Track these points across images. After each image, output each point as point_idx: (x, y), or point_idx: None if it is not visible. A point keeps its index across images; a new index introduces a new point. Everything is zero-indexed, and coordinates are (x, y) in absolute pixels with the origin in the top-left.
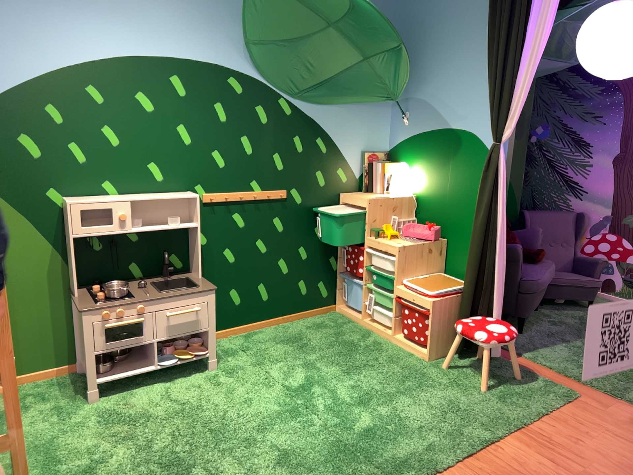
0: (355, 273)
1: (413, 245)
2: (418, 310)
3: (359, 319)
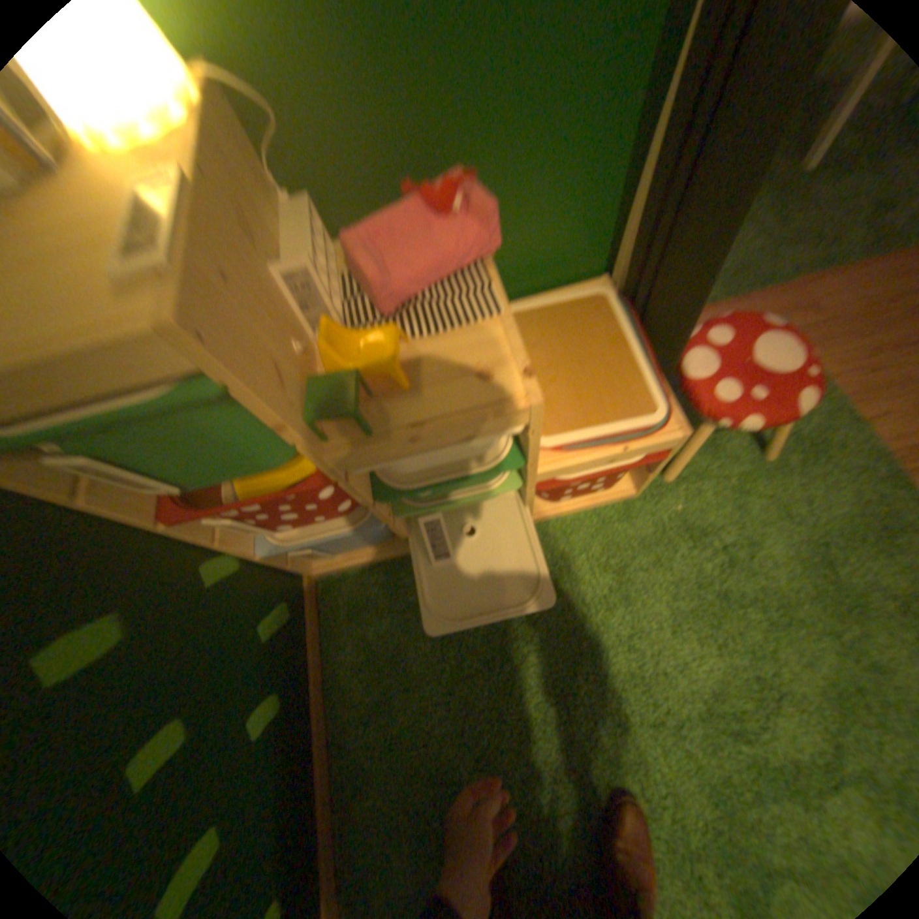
0: (326, 526)
1: (514, 330)
2: (630, 466)
3: (401, 550)
